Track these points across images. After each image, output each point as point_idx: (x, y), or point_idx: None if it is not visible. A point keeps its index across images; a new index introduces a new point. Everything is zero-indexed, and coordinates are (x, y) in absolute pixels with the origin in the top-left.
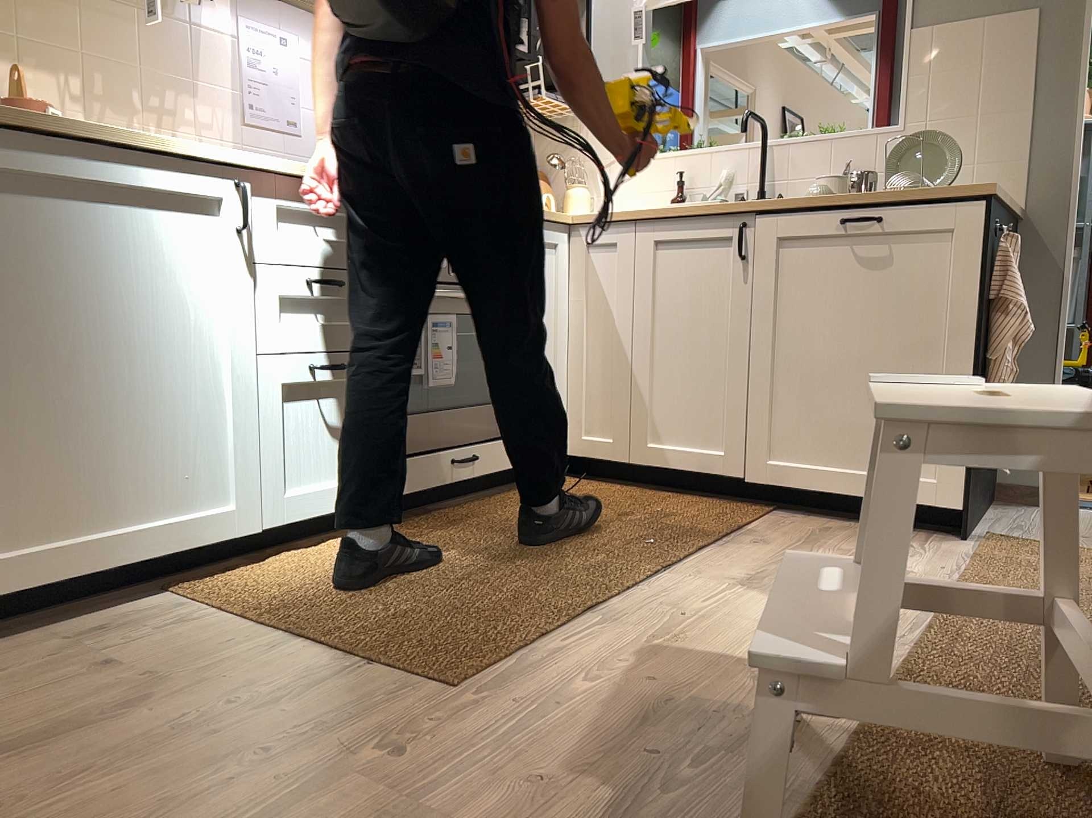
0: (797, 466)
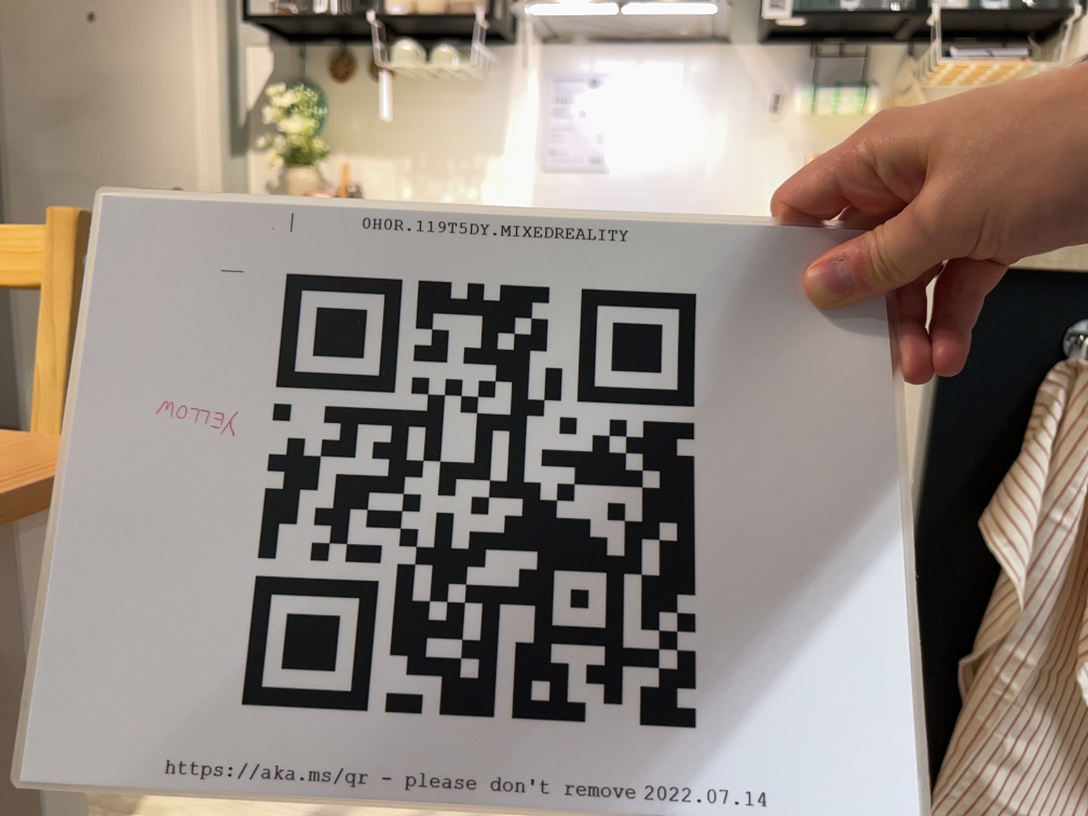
0: None
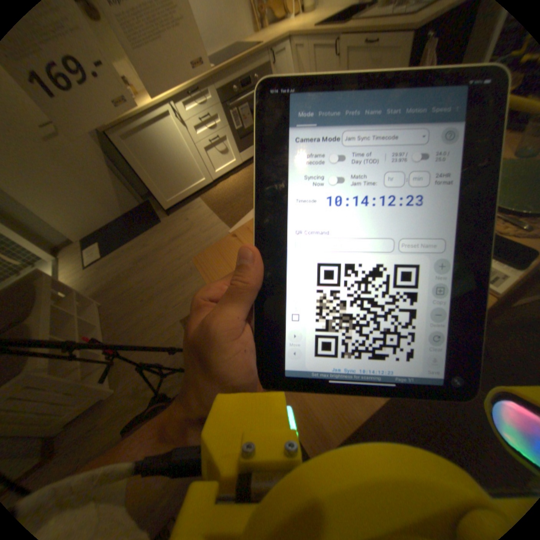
0: None
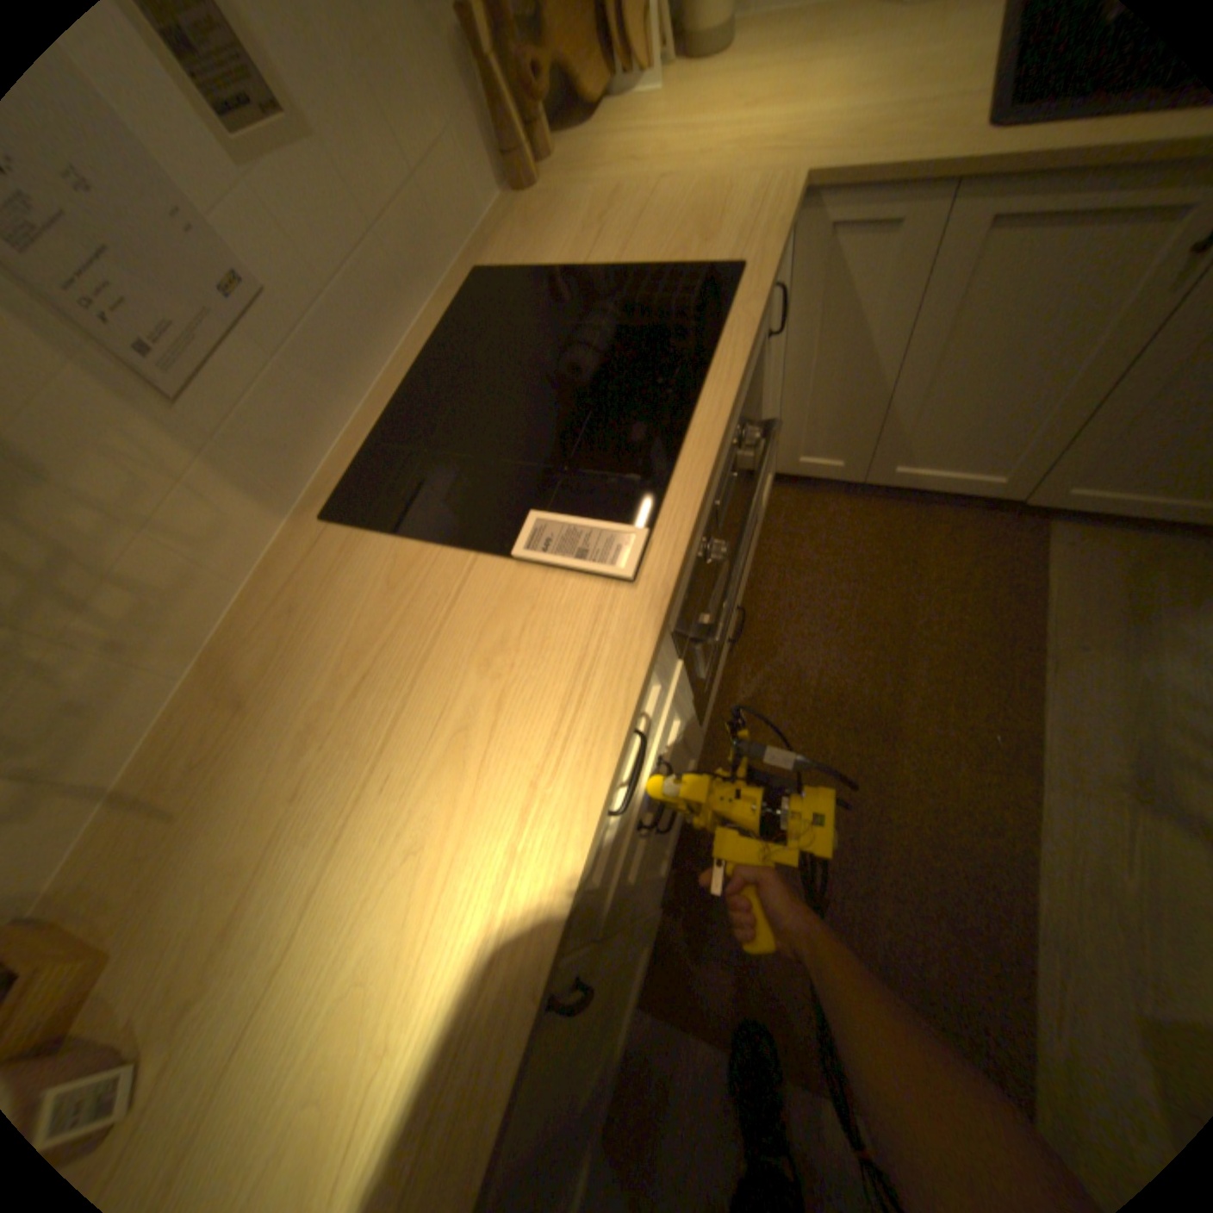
0: (1110, 496)
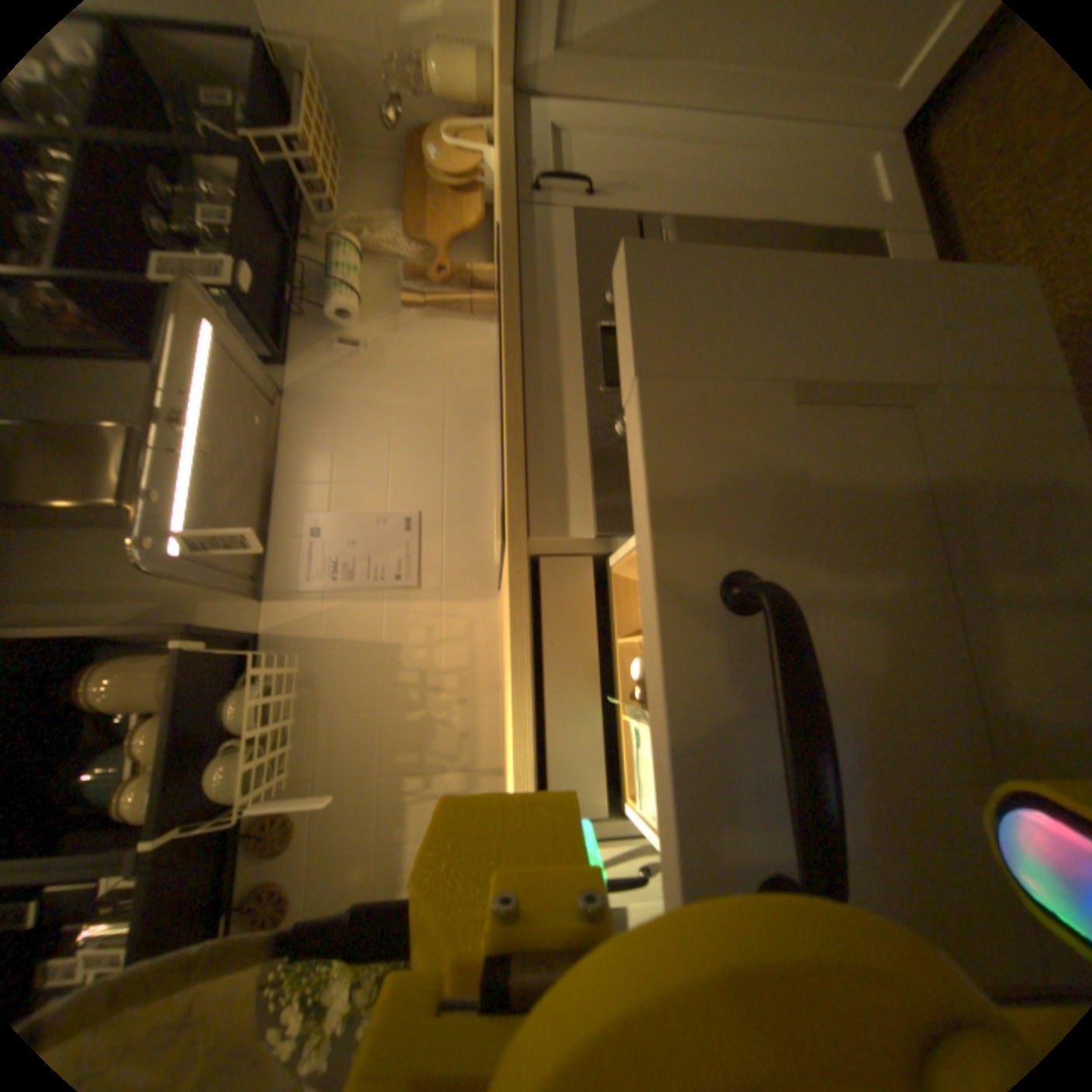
0: None
